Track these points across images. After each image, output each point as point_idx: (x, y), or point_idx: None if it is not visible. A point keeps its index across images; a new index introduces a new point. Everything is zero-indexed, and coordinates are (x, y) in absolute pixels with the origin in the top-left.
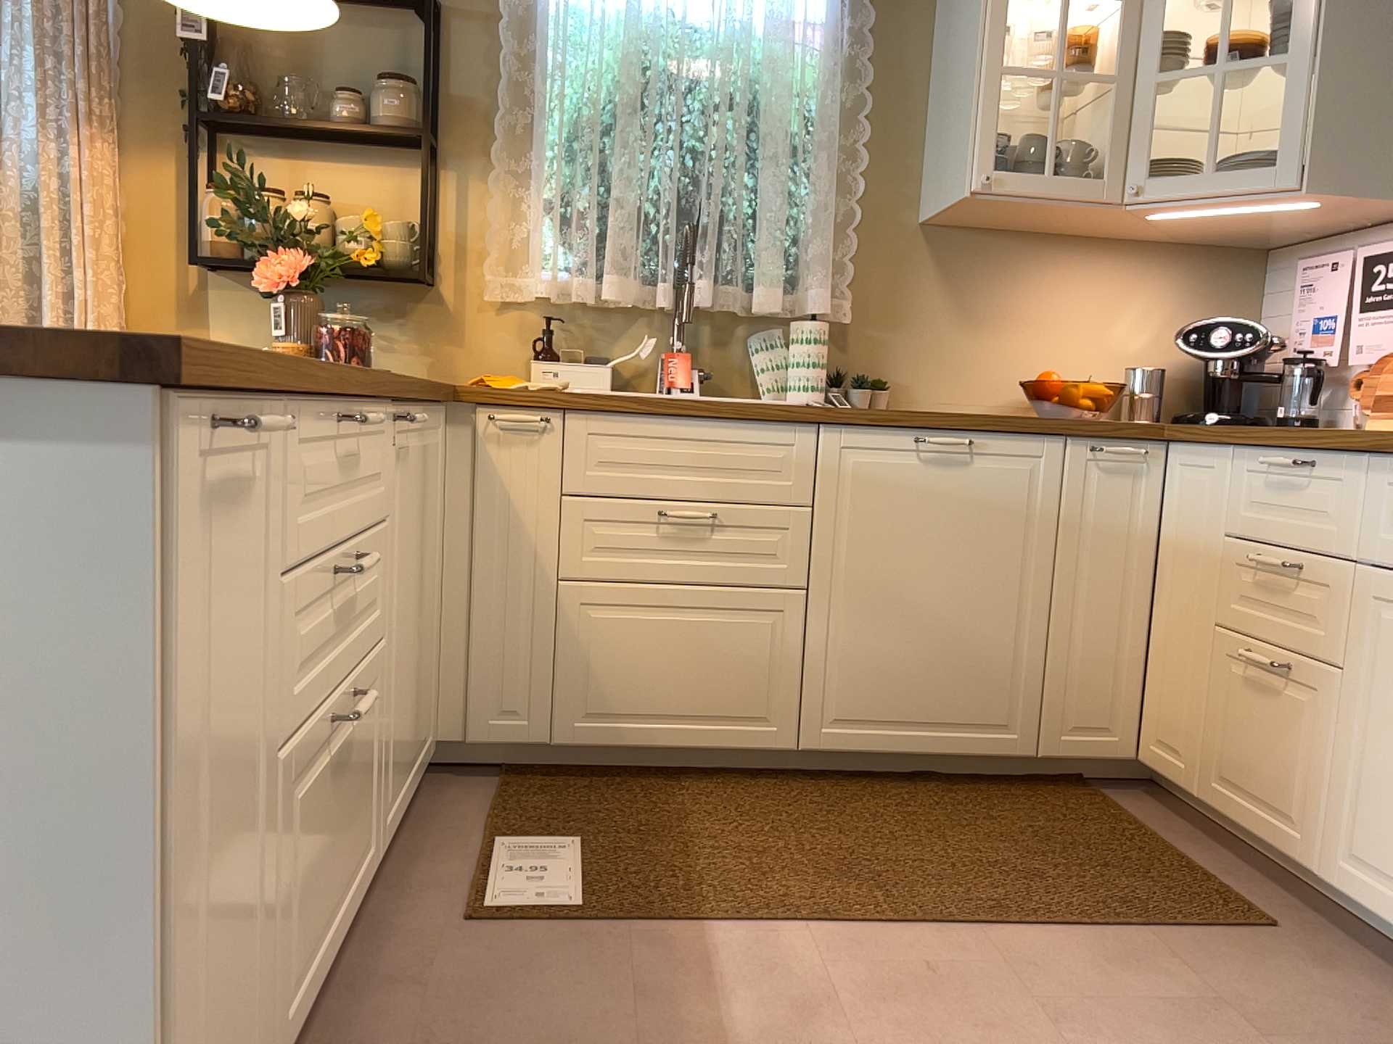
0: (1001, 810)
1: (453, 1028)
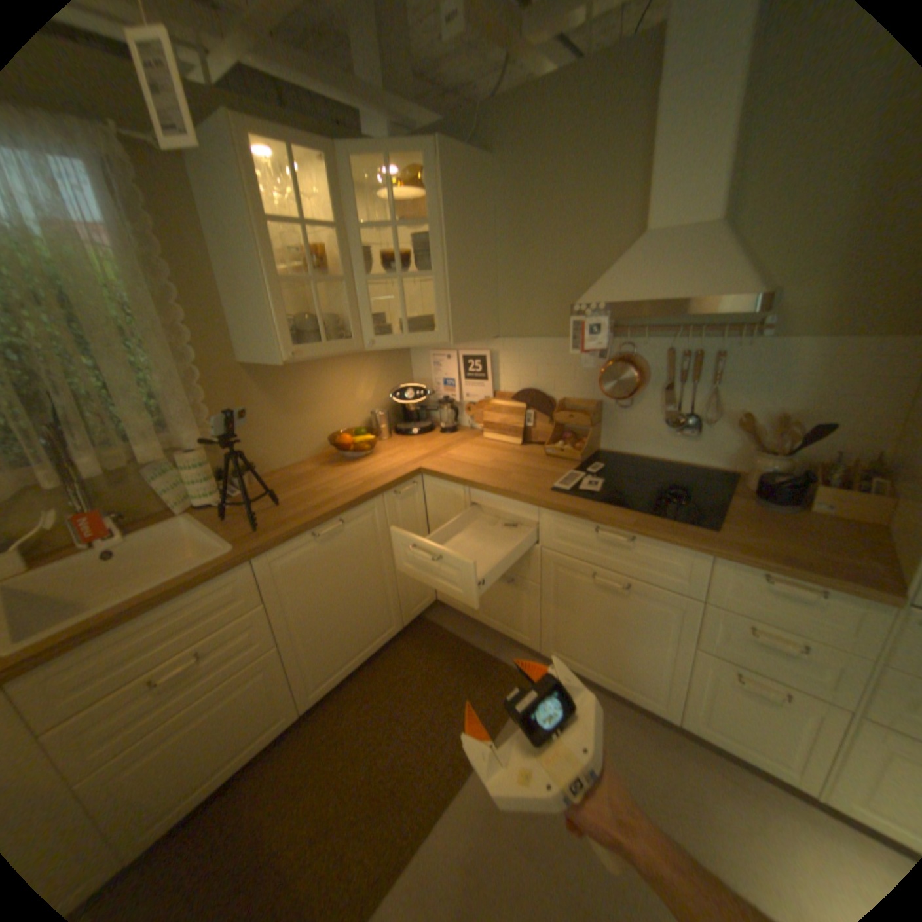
0: (404, 670)
1: None
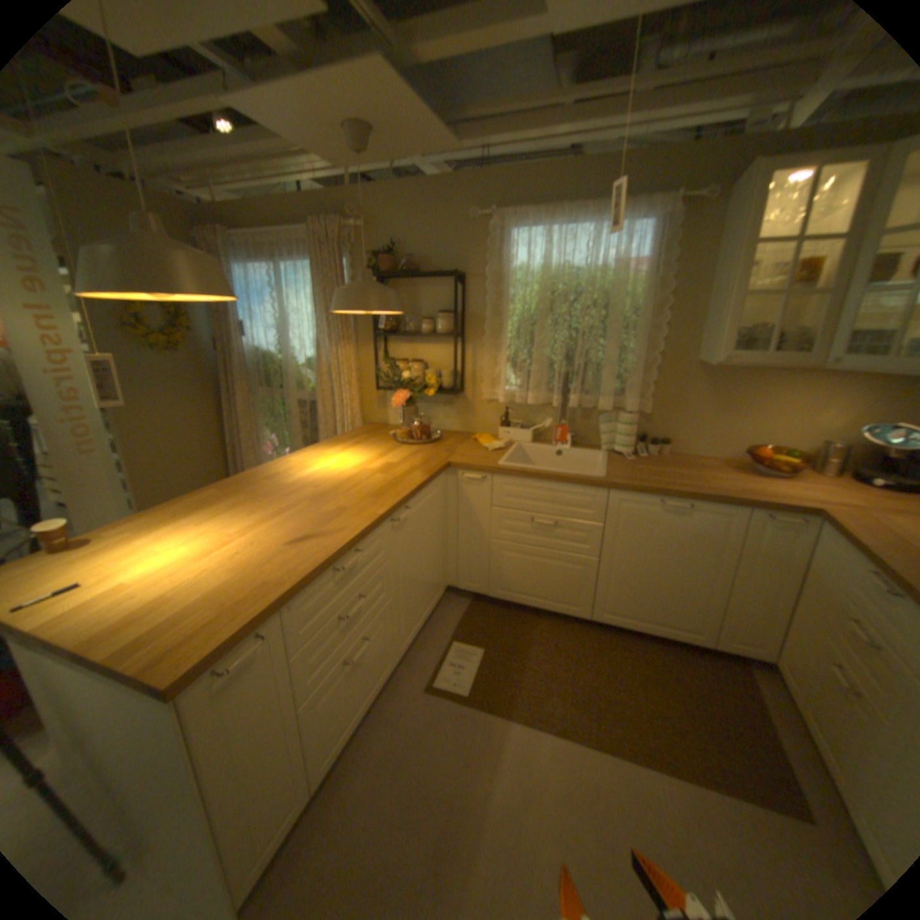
0: (687, 675)
1: (400, 754)
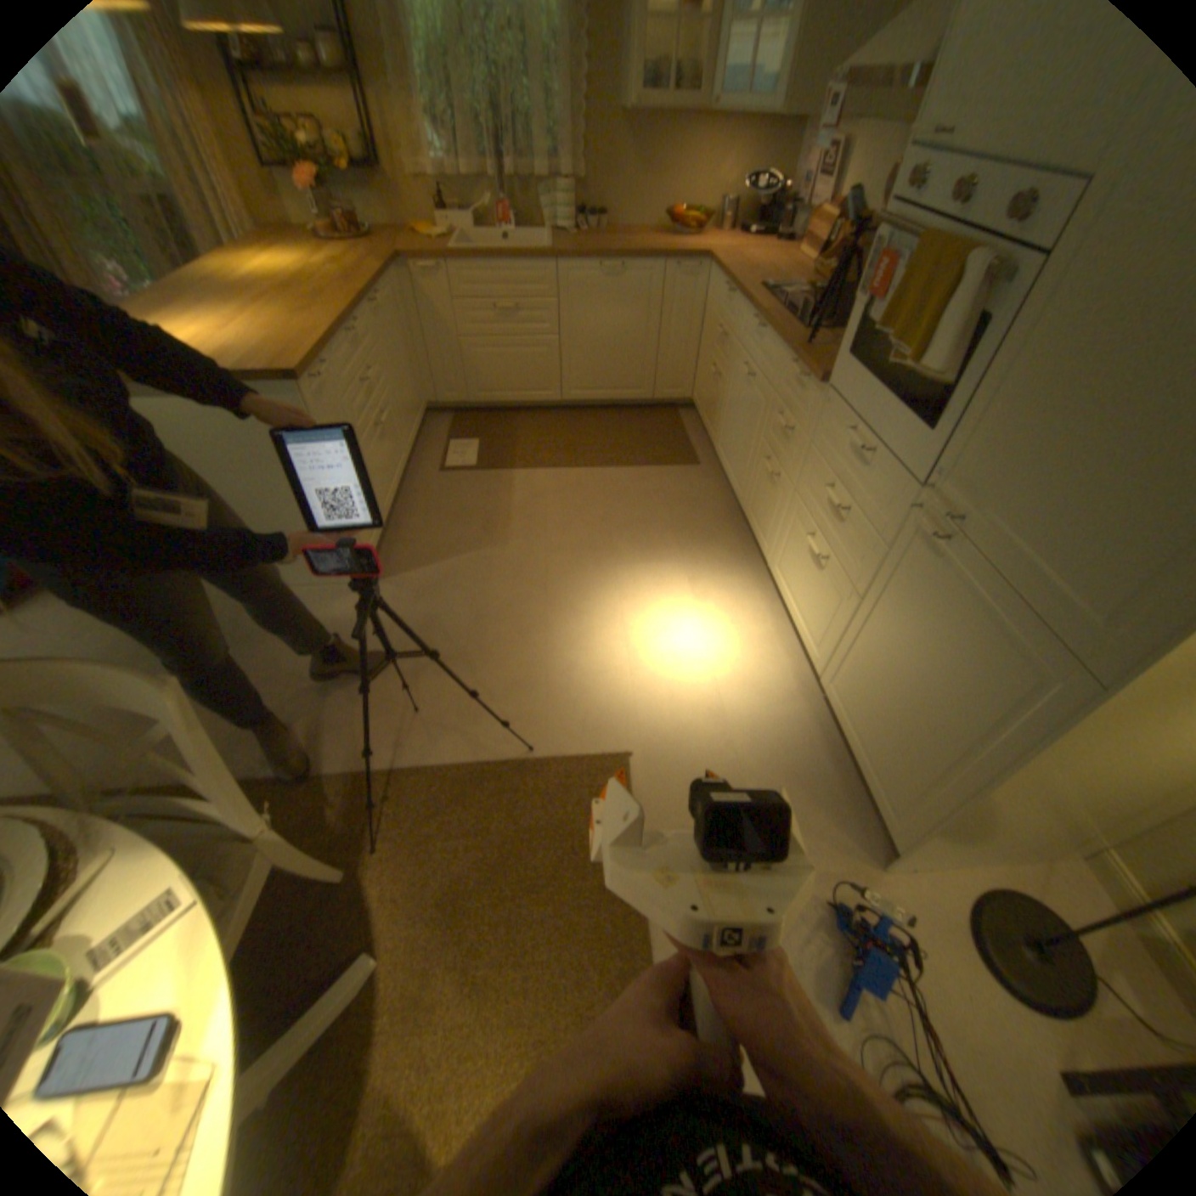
0: (633, 422)
1: (435, 502)
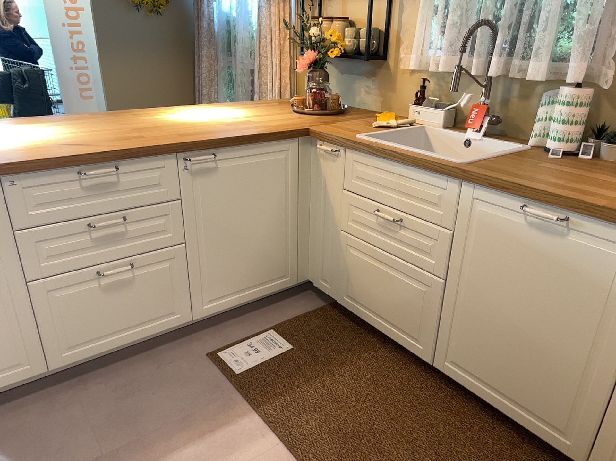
0: None
1: (143, 386)
